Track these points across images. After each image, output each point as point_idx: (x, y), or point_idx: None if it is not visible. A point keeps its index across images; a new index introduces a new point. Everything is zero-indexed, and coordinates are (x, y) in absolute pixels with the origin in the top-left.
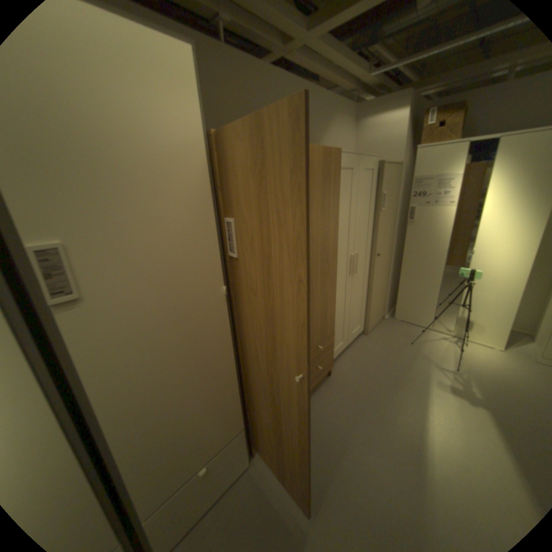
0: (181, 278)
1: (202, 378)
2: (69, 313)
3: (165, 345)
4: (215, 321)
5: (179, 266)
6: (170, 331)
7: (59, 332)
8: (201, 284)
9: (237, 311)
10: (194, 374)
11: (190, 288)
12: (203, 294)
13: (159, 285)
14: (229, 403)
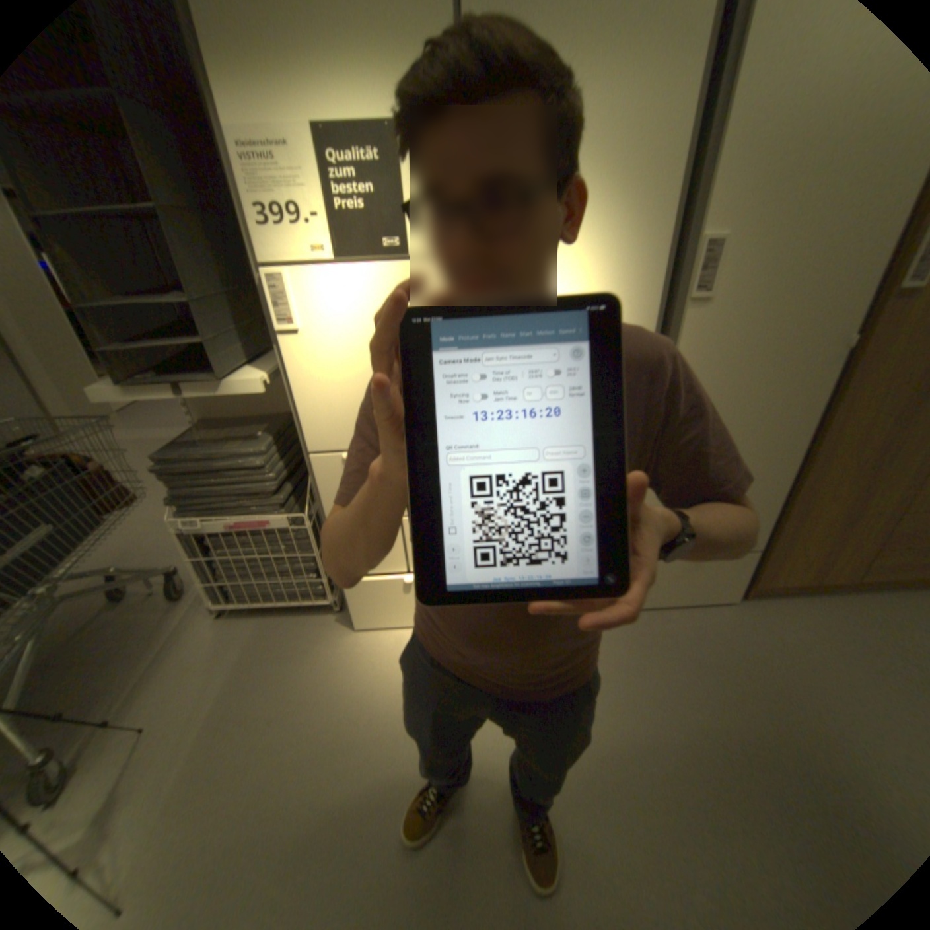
0: (811, 305)
1: (759, 449)
2: (699, 311)
3: (749, 385)
4: (817, 382)
5: (818, 287)
6: (763, 371)
7: (682, 328)
8: (830, 321)
9: (854, 380)
10: (755, 437)
11: (814, 322)
12: (824, 337)
13: (784, 307)
14: (768, 503)
